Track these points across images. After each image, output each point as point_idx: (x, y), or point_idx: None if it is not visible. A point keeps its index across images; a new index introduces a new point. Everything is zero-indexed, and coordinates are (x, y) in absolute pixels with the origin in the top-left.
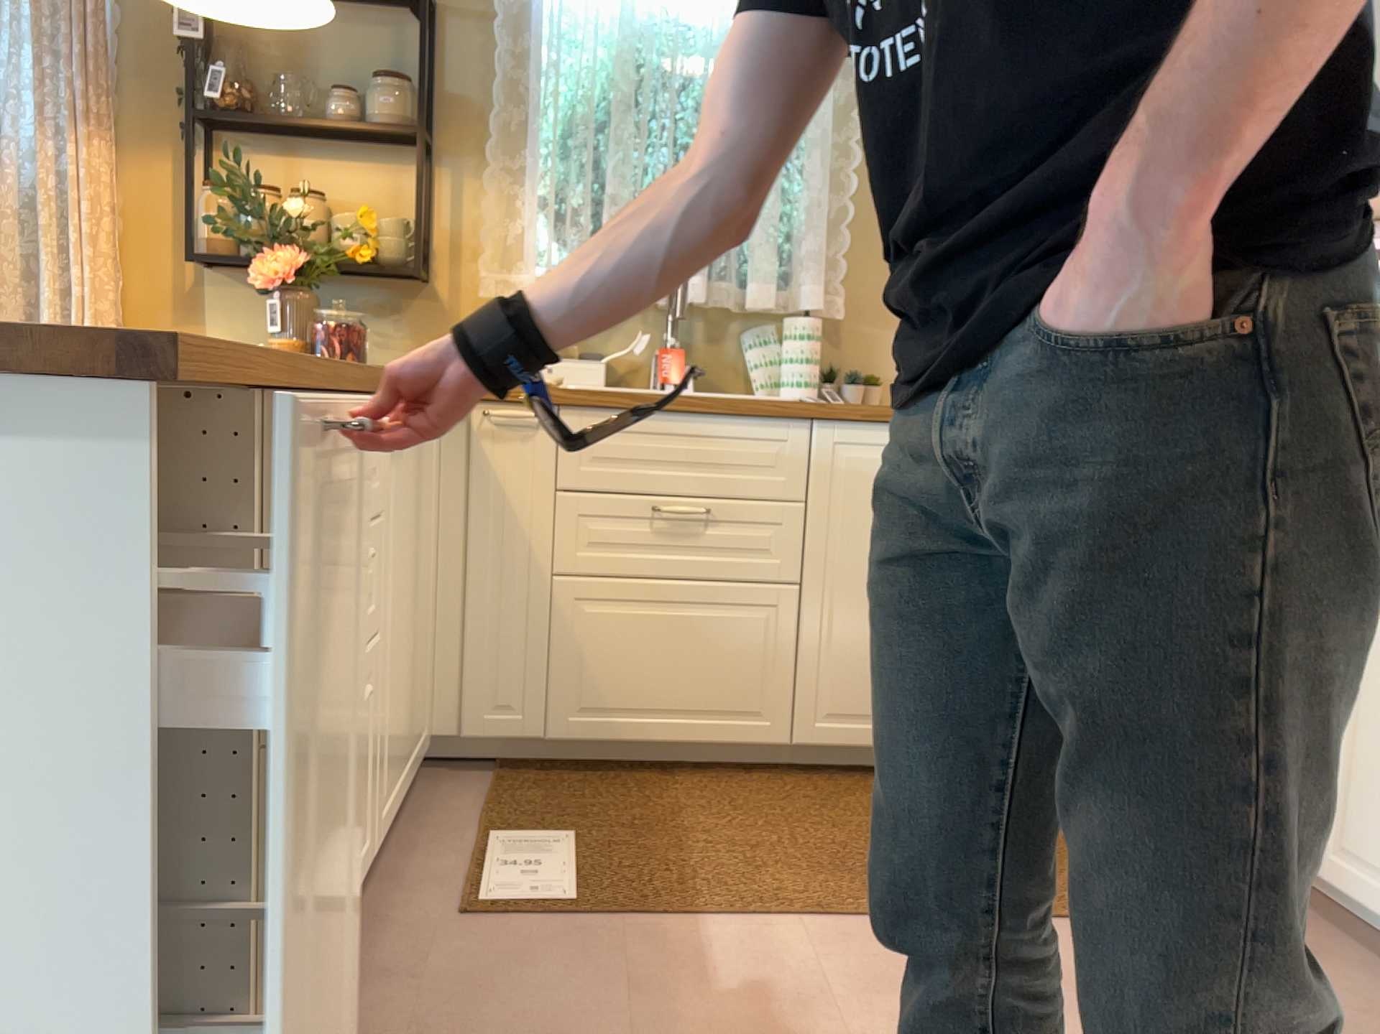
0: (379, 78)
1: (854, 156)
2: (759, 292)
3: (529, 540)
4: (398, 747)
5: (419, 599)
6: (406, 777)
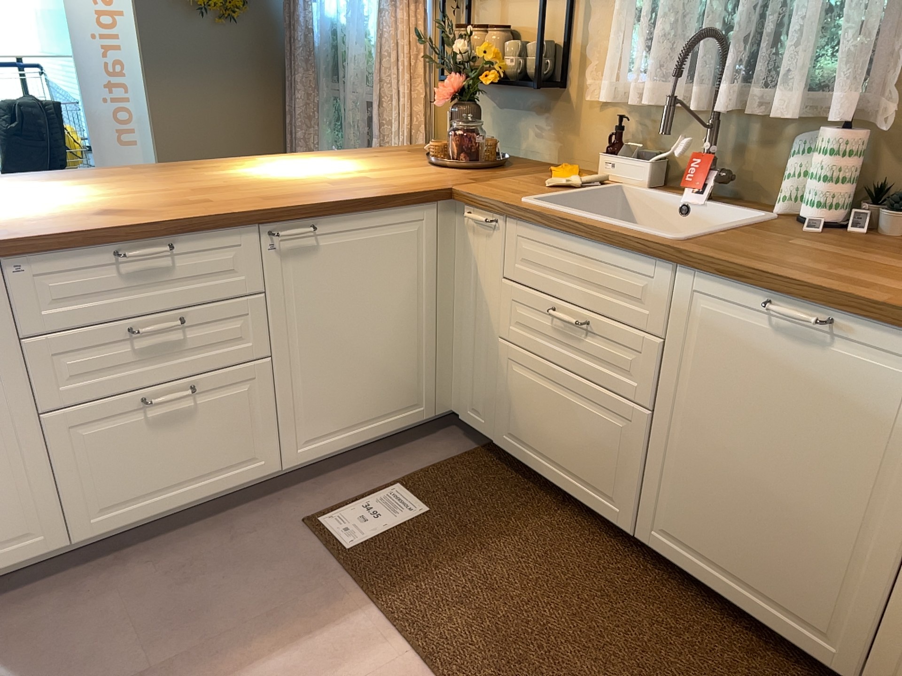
0: None
1: None
2: (778, 105)
3: (490, 308)
4: (342, 415)
5: (394, 332)
6: (369, 431)
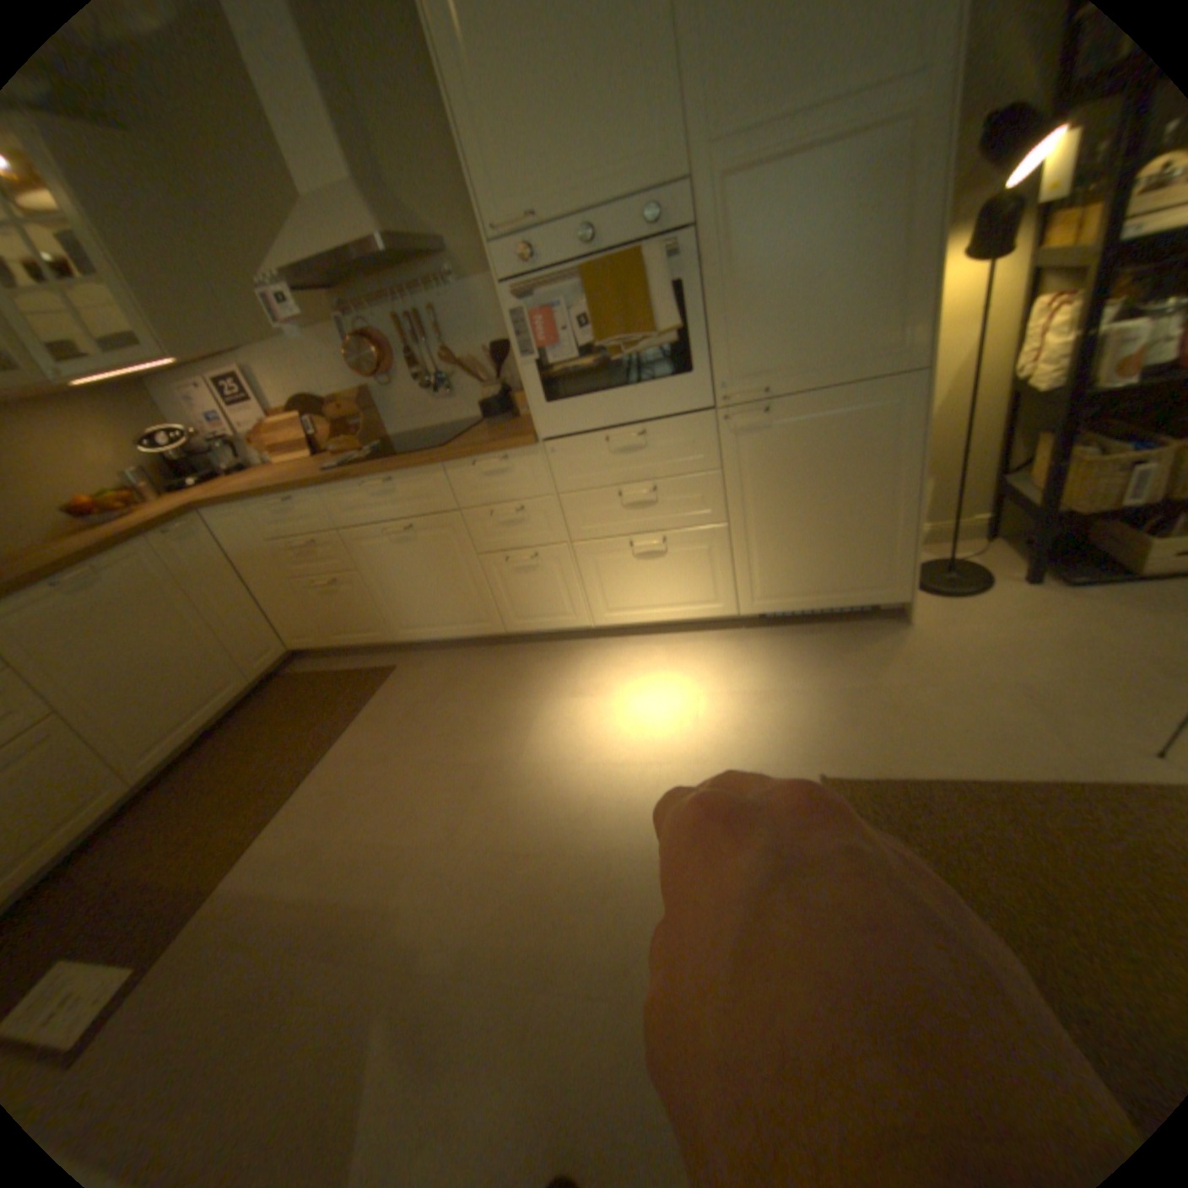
0: None
1: None
2: None
3: None
4: None
5: None
6: None
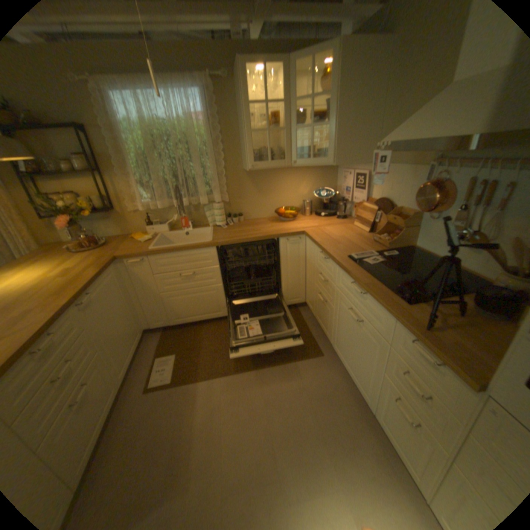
0: (72, 156)
1: (221, 156)
2: (202, 201)
3: (151, 287)
4: (123, 355)
5: (122, 315)
6: (131, 354)
